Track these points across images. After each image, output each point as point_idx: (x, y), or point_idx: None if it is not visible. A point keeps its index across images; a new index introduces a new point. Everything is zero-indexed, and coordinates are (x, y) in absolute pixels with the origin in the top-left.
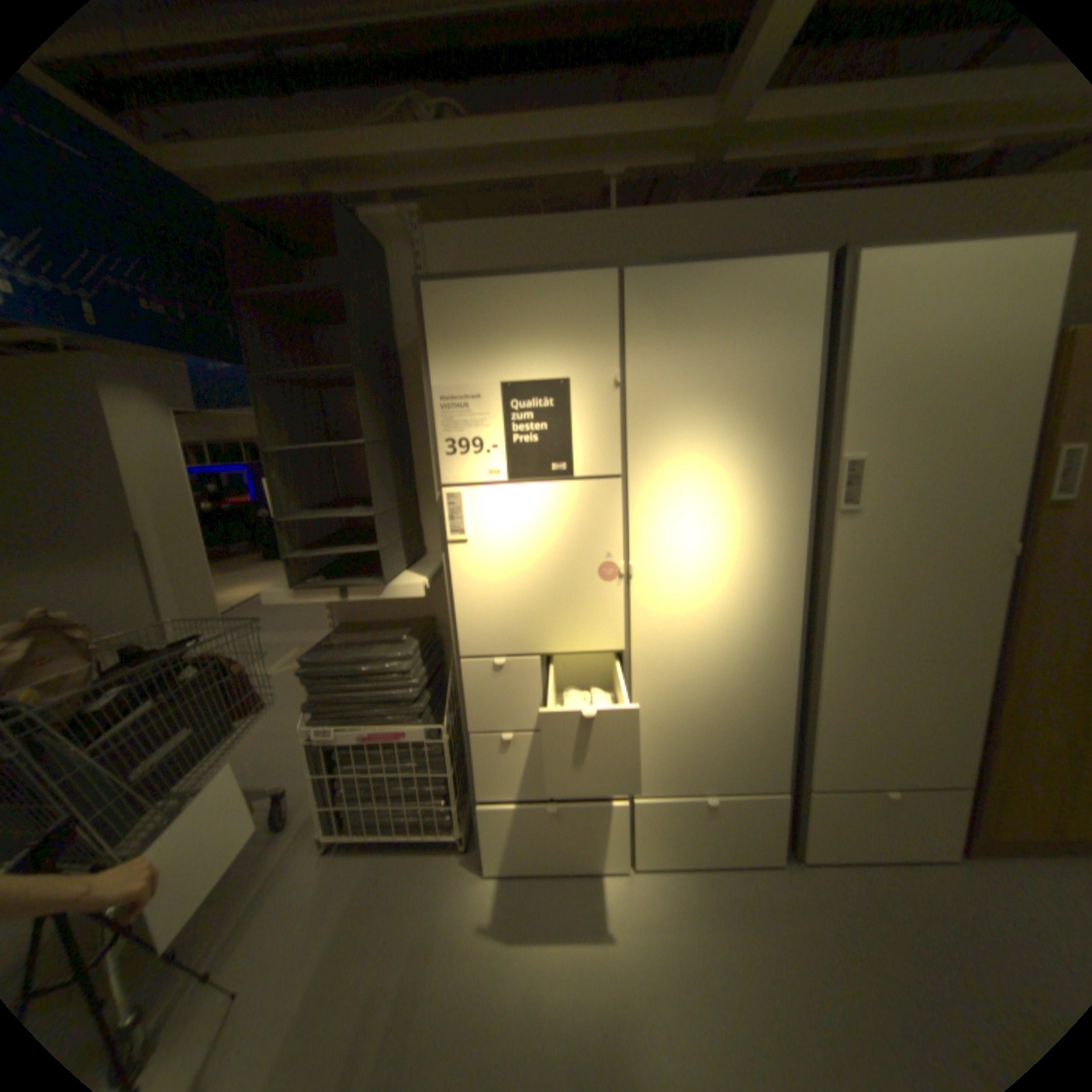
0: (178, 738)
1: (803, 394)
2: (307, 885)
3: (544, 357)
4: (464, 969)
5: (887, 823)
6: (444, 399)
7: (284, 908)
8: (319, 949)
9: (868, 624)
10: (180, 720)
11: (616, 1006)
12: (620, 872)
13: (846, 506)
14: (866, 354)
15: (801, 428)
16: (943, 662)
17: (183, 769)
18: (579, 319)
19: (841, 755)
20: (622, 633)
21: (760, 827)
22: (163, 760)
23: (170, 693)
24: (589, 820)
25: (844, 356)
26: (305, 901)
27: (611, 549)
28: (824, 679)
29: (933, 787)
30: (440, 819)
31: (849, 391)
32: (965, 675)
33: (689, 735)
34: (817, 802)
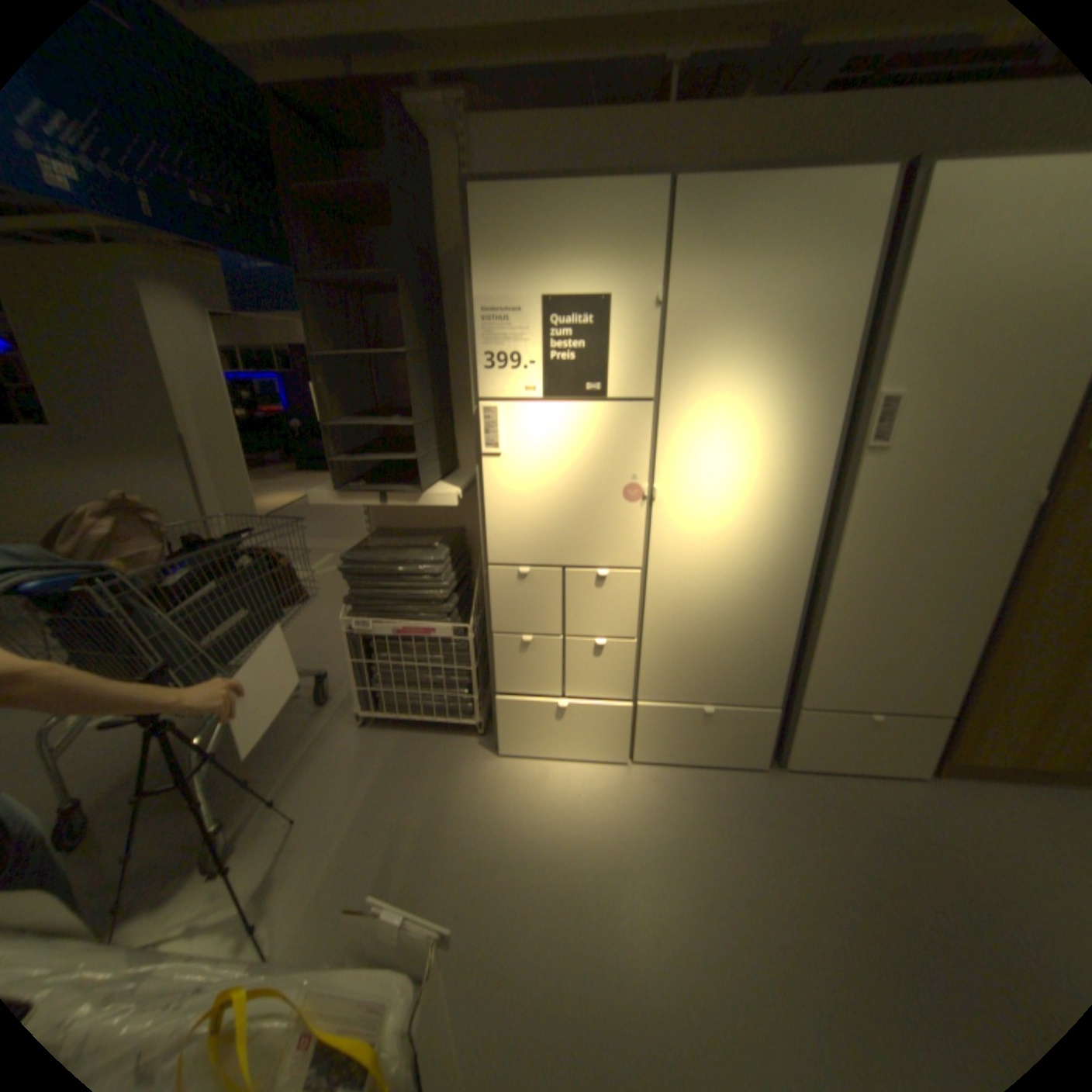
0: (240, 617)
1: (848, 322)
2: (349, 749)
3: (587, 272)
4: (481, 821)
5: (868, 741)
6: (486, 311)
7: (330, 765)
8: (360, 797)
9: (879, 560)
10: (242, 601)
11: (607, 859)
12: (620, 762)
13: (875, 443)
14: (921, 282)
15: (841, 359)
16: (947, 601)
17: (245, 644)
18: (626, 230)
19: (834, 678)
20: (641, 553)
21: (750, 734)
22: (228, 634)
23: (230, 579)
24: (596, 716)
25: (898, 283)
26: (347, 761)
27: (637, 472)
28: (828, 608)
29: (916, 713)
30: (464, 706)
31: (897, 321)
32: (966, 614)
33: (694, 650)
34: (805, 718)
